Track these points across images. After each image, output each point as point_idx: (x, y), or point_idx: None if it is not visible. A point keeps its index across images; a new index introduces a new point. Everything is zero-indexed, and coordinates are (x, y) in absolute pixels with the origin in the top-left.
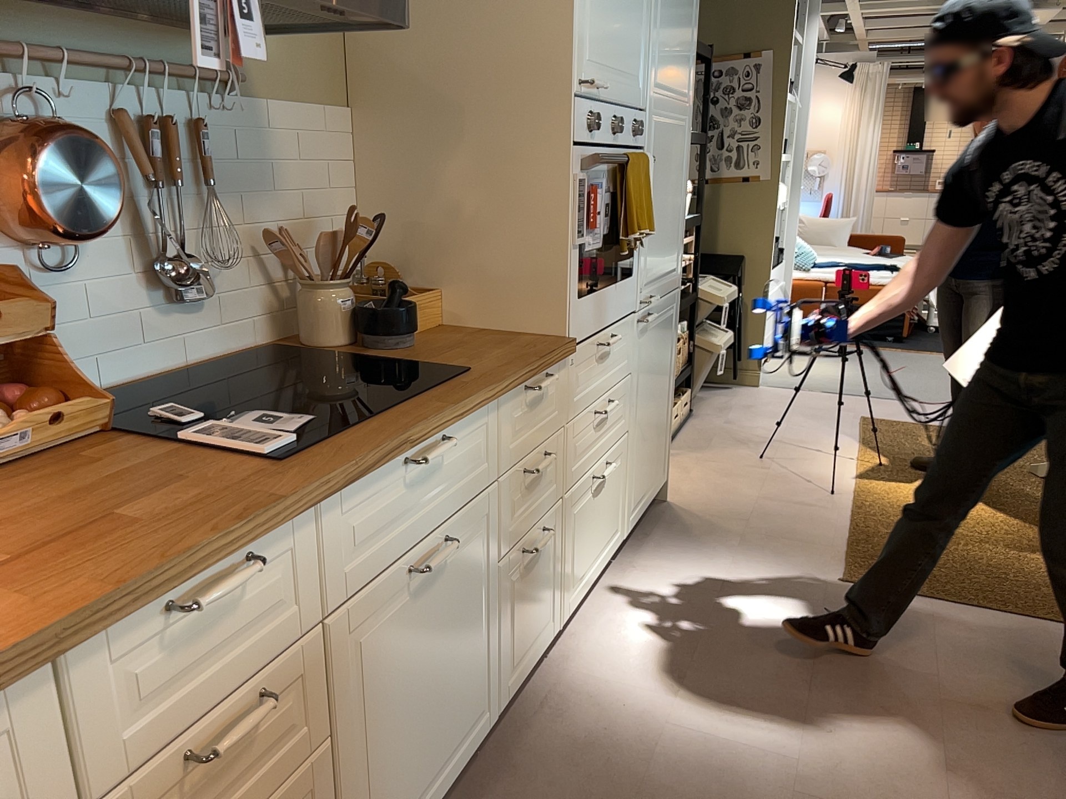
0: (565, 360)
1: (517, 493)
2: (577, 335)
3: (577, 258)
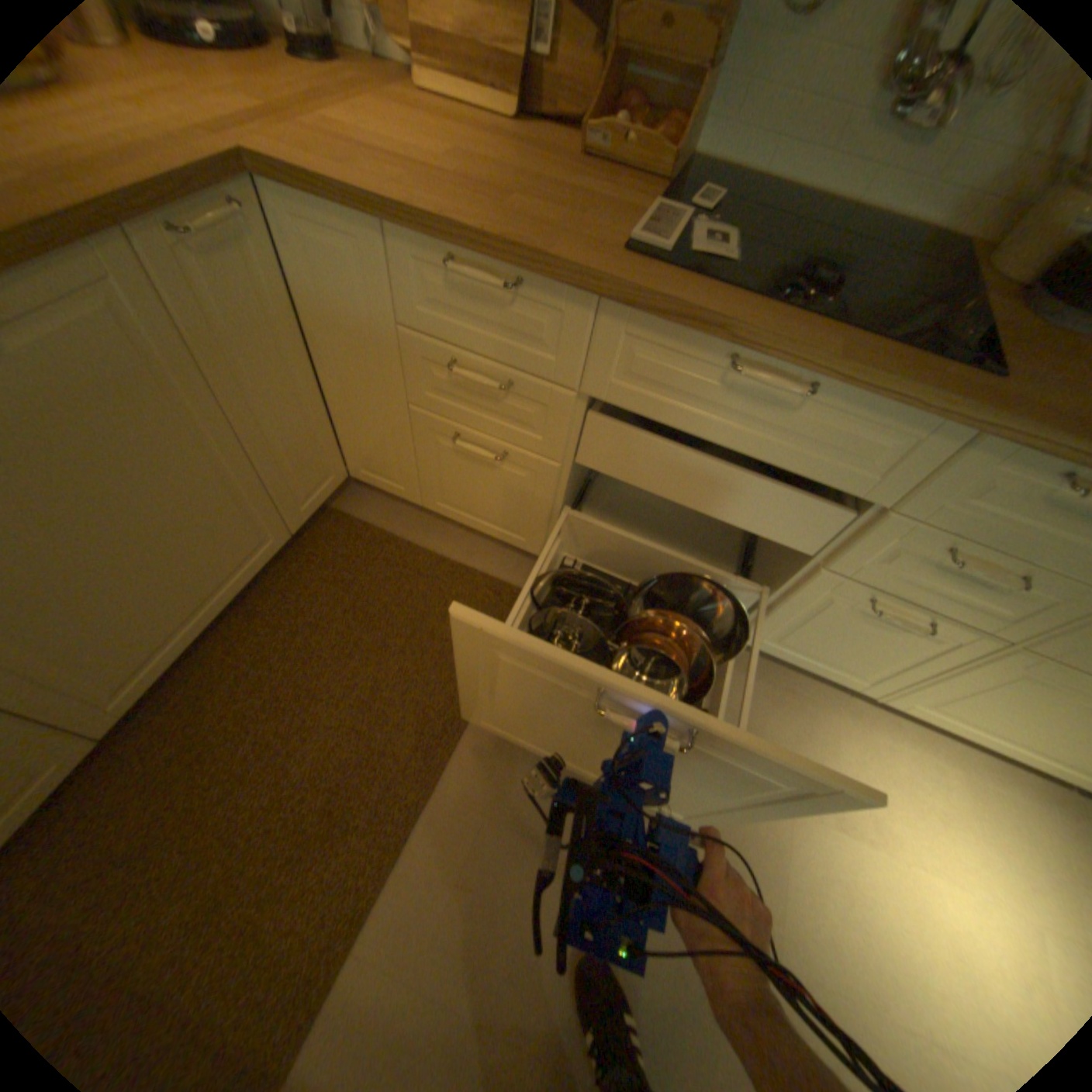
0: None
1: (917, 554)
2: None
3: None
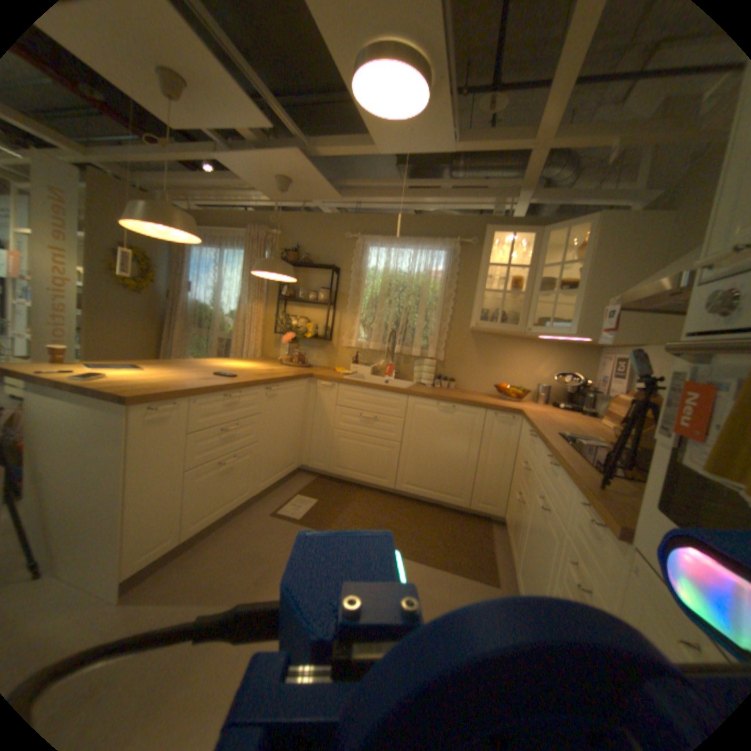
0: (629, 555)
1: (571, 570)
2: (643, 548)
3: (666, 460)
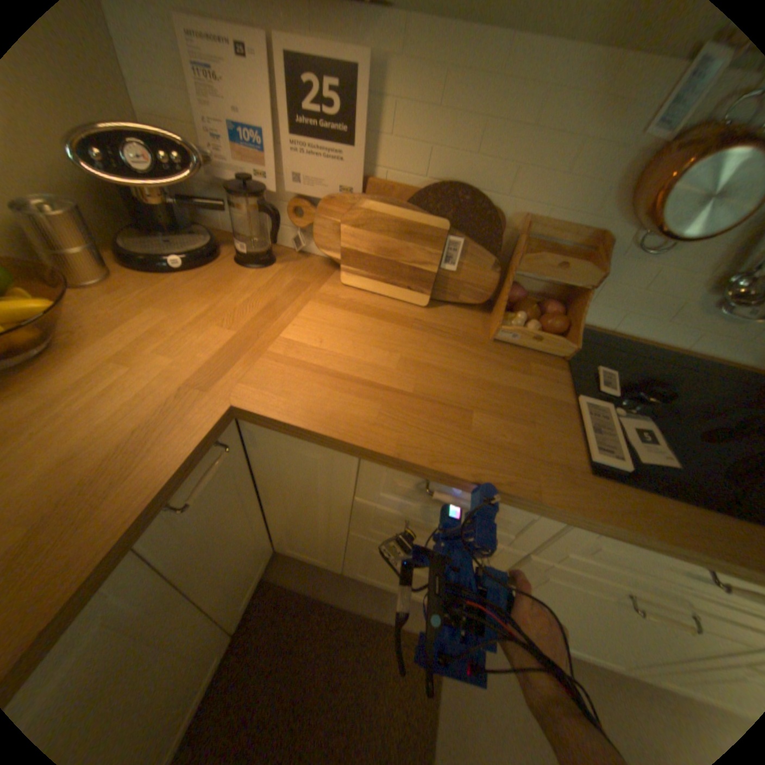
0: None
1: None
2: None
3: None
